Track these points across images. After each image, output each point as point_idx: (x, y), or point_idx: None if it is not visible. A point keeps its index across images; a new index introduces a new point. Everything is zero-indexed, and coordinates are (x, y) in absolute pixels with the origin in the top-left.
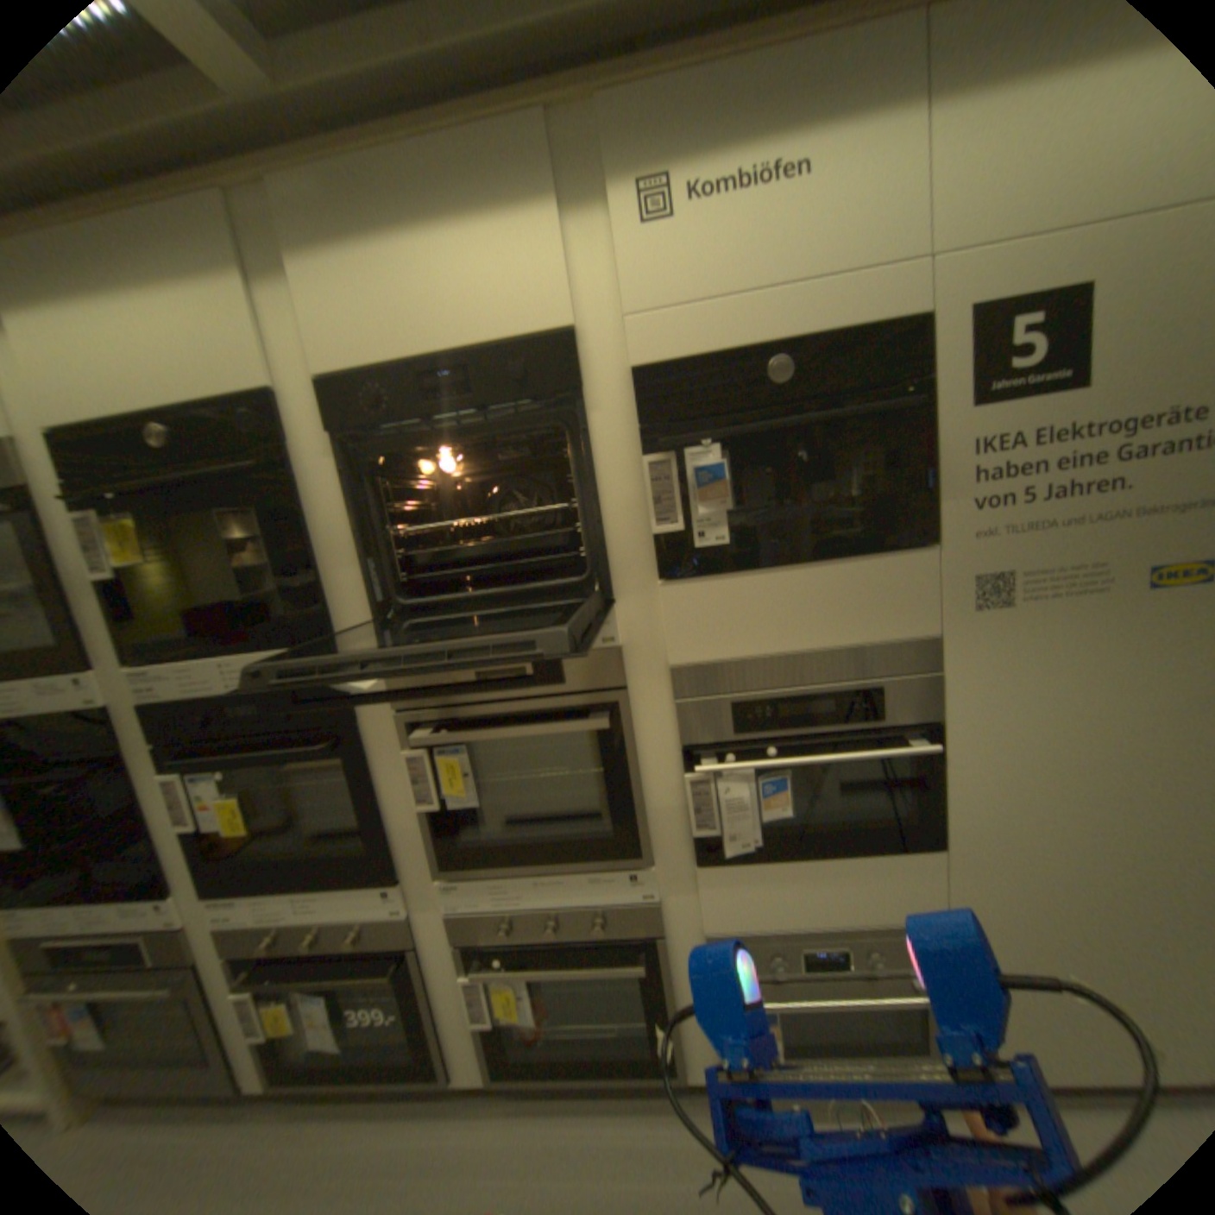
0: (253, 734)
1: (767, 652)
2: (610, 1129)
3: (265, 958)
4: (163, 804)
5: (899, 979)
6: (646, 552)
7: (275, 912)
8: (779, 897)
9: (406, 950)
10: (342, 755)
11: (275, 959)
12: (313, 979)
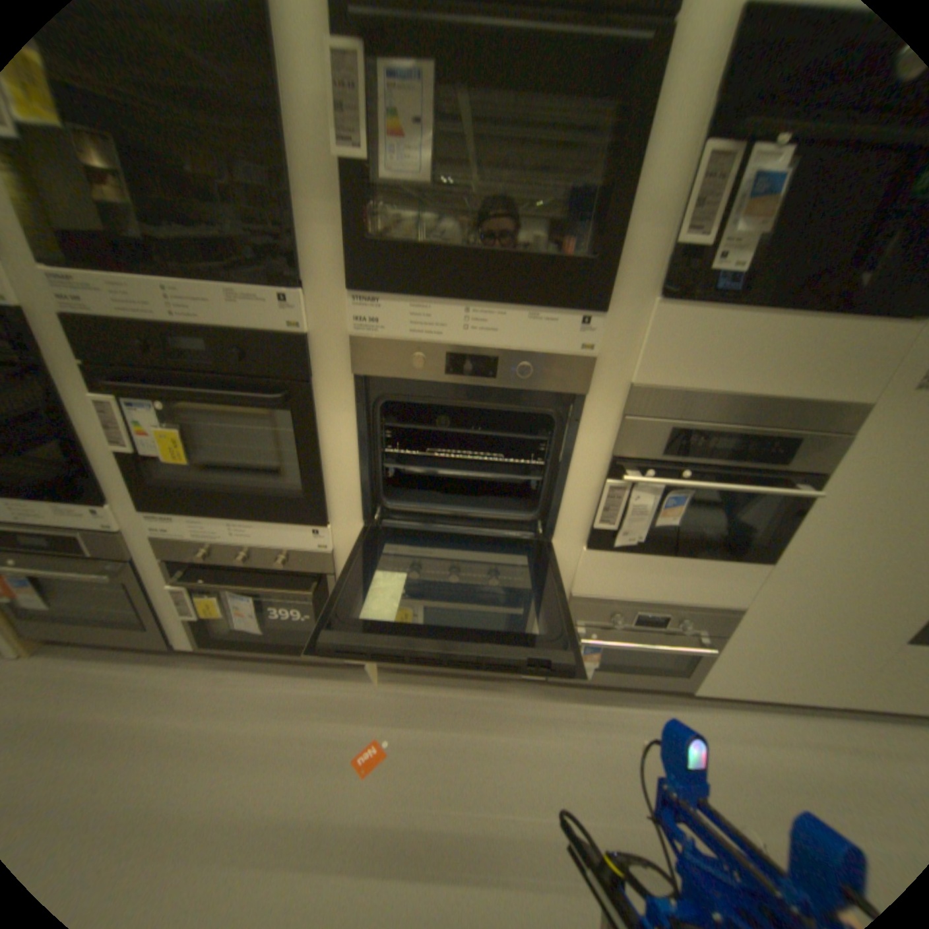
0: (198, 368)
1: (721, 388)
2: (460, 695)
3: (202, 562)
4: (99, 420)
5: (695, 636)
6: (662, 261)
7: (213, 529)
8: (640, 577)
9: (330, 572)
10: (291, 406)
11: (211, 564)
12: (245, 582)
